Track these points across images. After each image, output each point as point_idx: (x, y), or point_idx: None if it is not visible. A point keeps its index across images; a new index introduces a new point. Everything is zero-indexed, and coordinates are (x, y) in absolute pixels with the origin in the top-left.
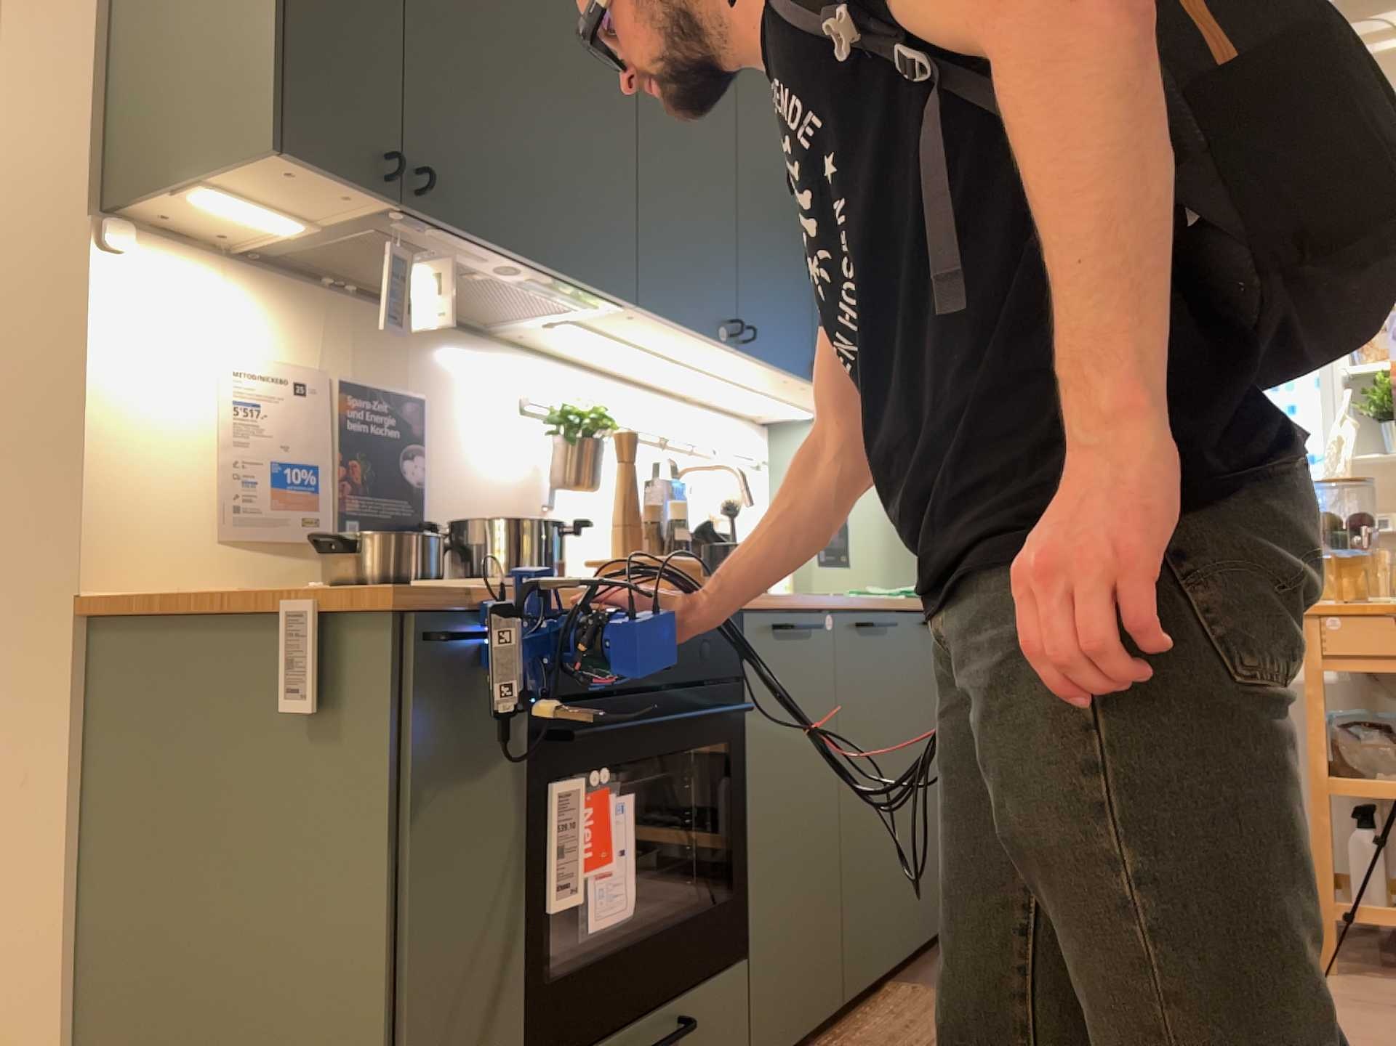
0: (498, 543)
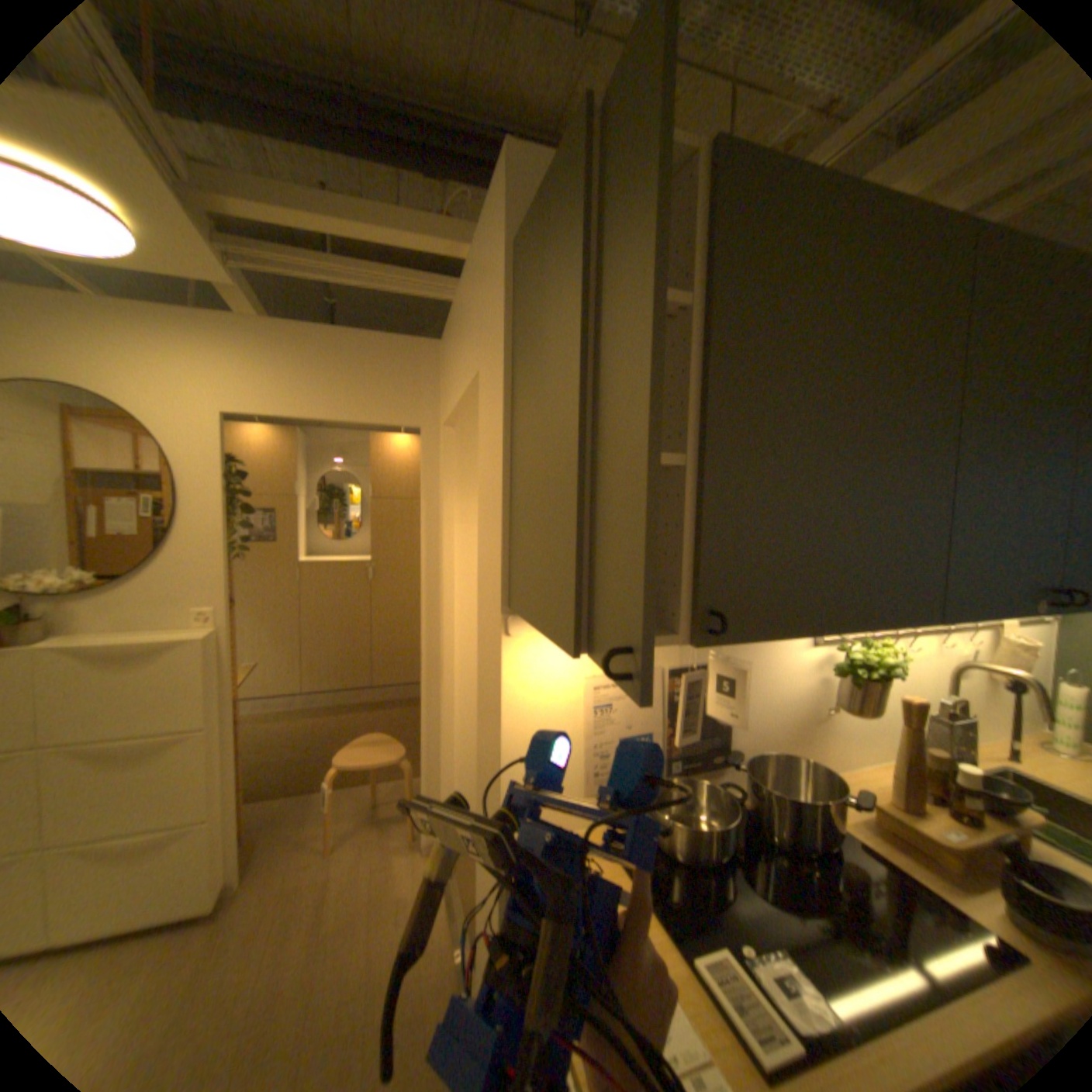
0: (786, 812)
